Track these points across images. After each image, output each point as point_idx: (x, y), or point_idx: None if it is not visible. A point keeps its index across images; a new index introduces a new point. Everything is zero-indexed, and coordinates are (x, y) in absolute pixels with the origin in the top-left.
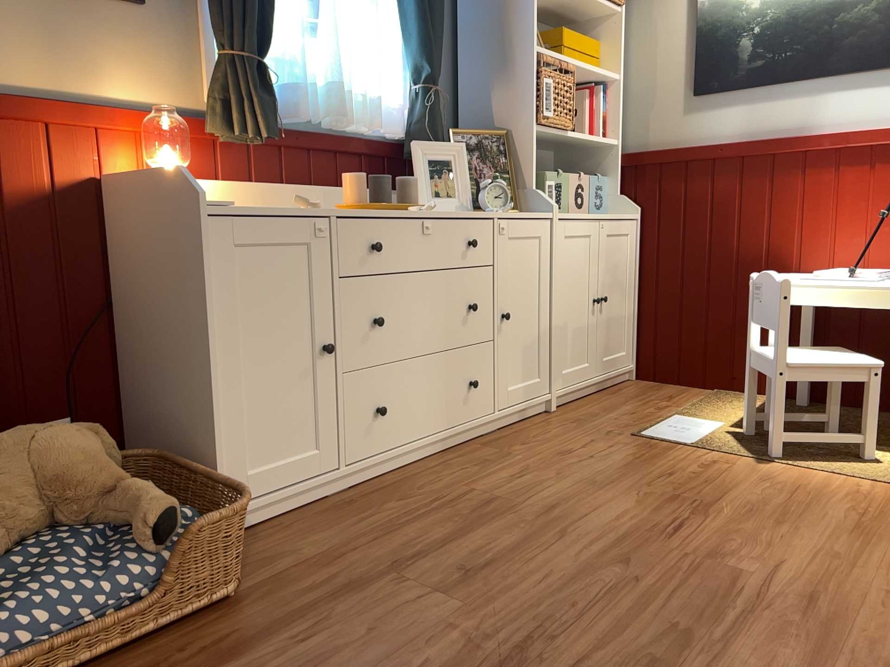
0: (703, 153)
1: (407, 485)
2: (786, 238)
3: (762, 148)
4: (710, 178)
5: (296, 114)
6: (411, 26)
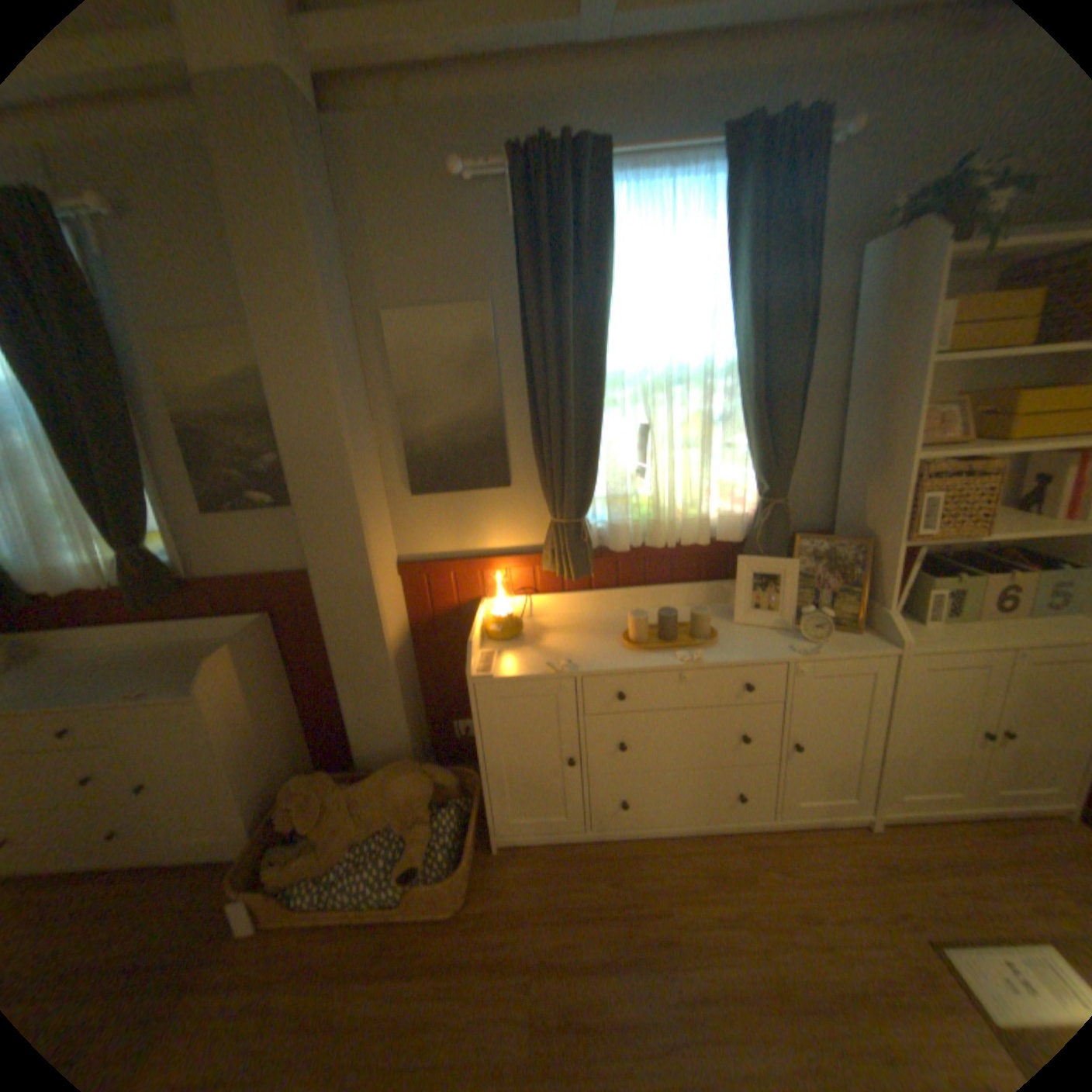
0: None
1: (636, 868)
2: None
3: None
4: None
5: (615, 547)
6: (753, 445)
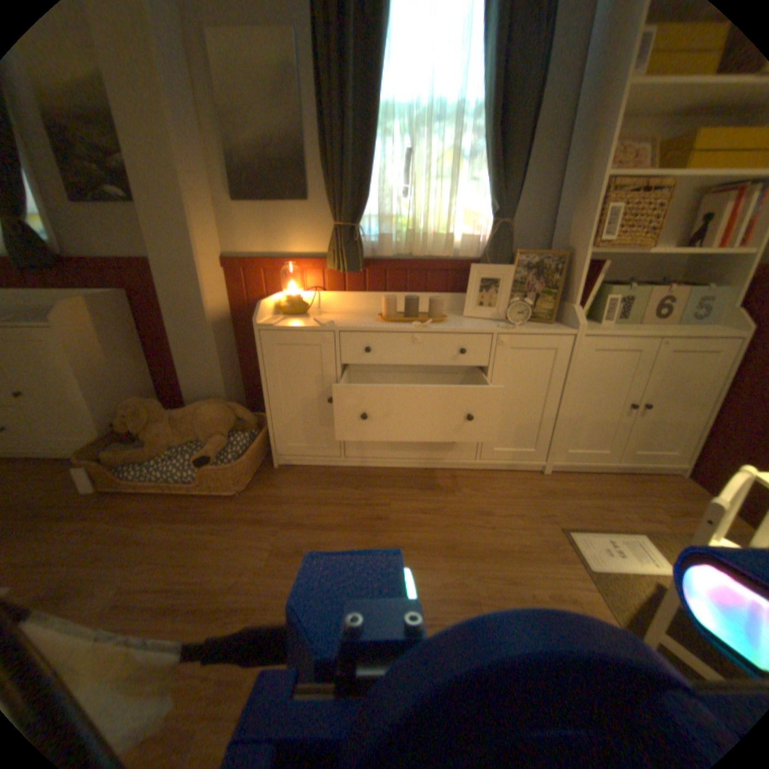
0: None
1: (372, 481)
2: None
3: None
4: None
5: (382, 253)
6: (491, 173)
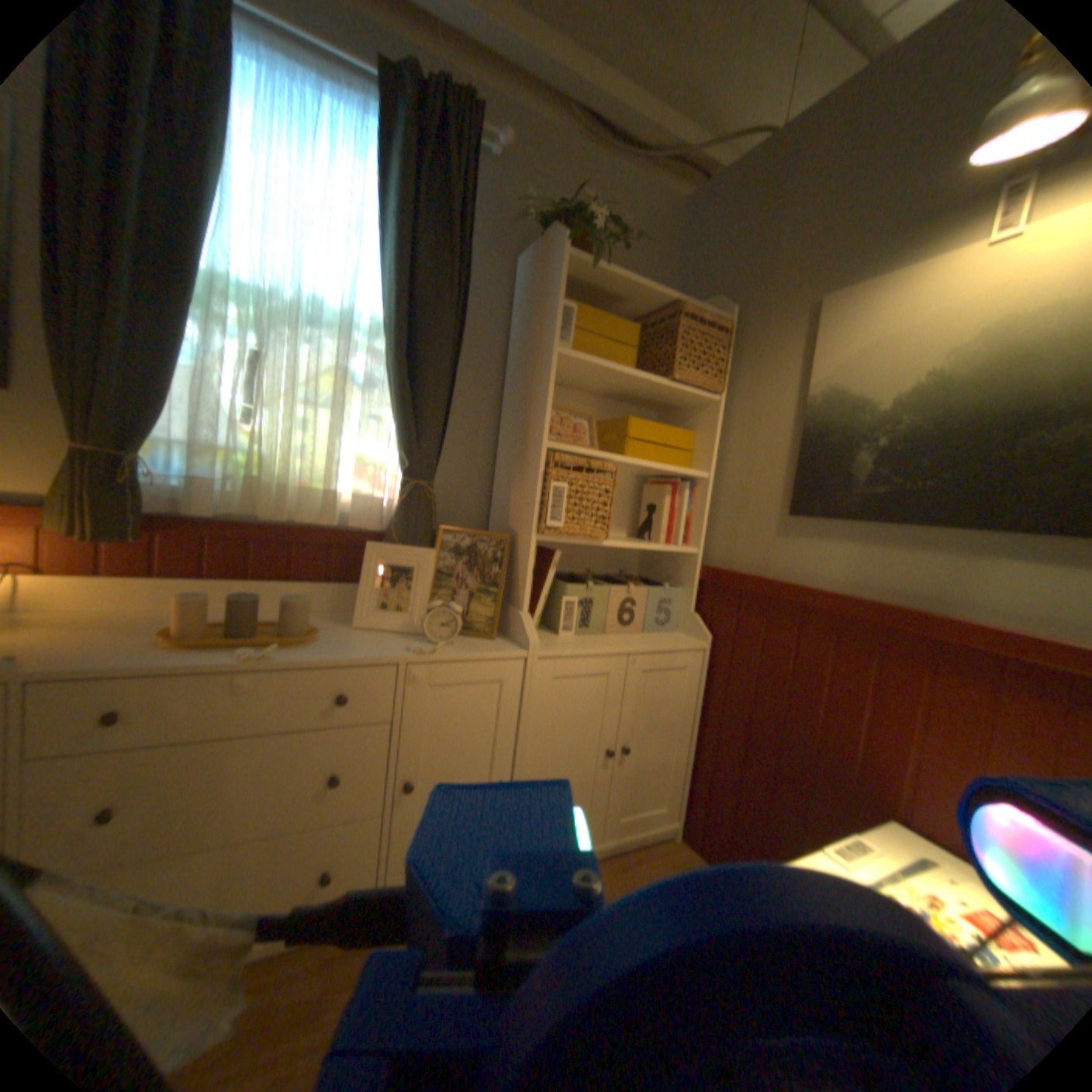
0: (793, 594)
1: None
2: (899, 764)
3: (875, 614)
4: (800, 630)
5: (191, 511)
6: (396, 415)
